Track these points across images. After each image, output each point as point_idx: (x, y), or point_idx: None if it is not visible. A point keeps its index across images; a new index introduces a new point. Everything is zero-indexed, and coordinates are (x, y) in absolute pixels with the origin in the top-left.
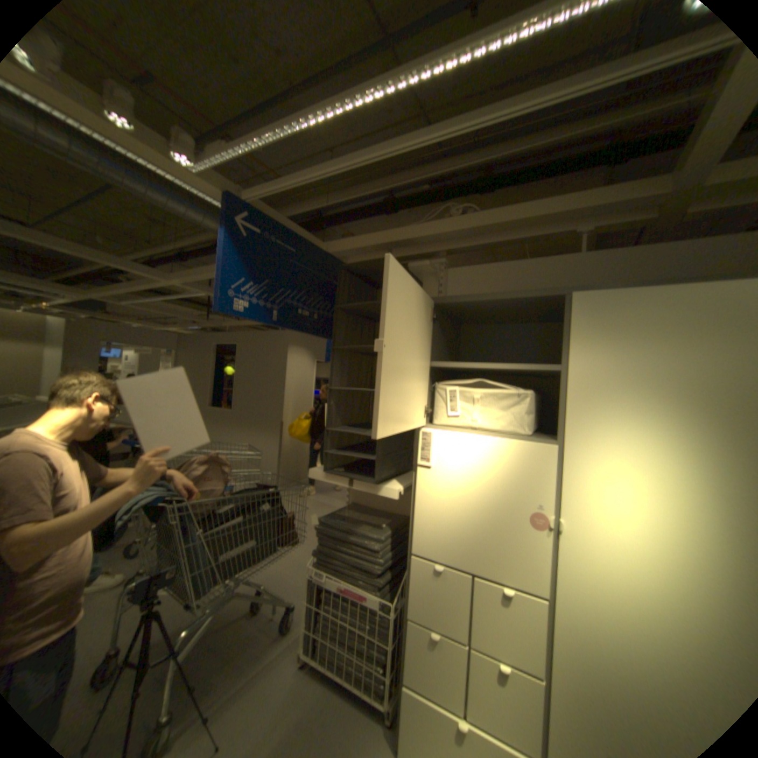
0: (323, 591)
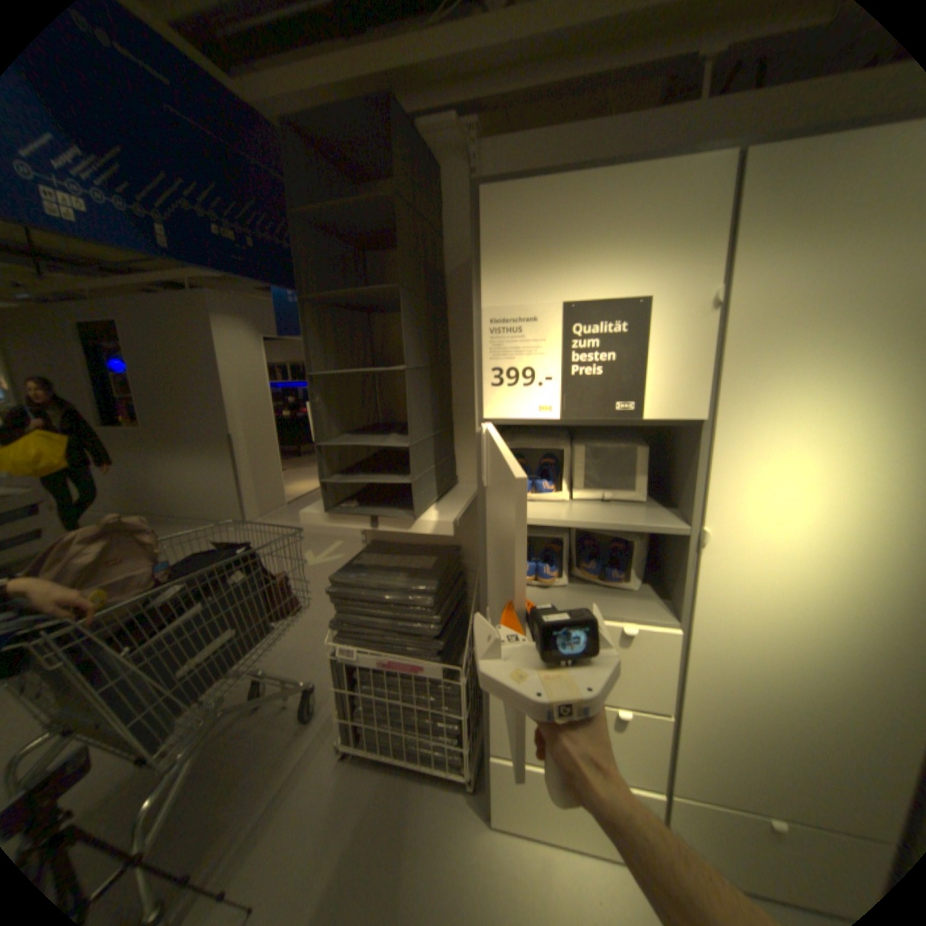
0: (355, 668)
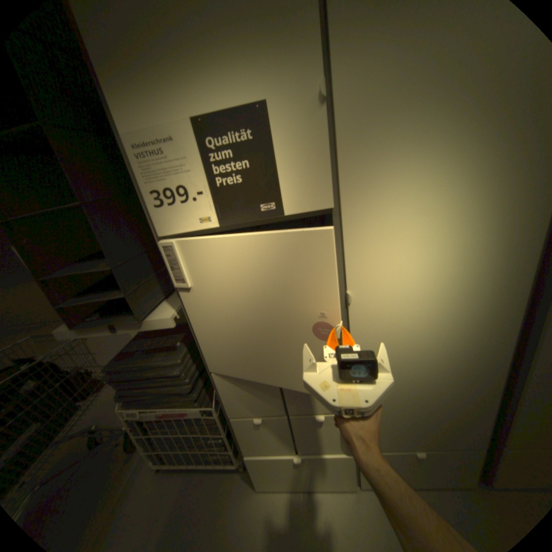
0: (143, 421)
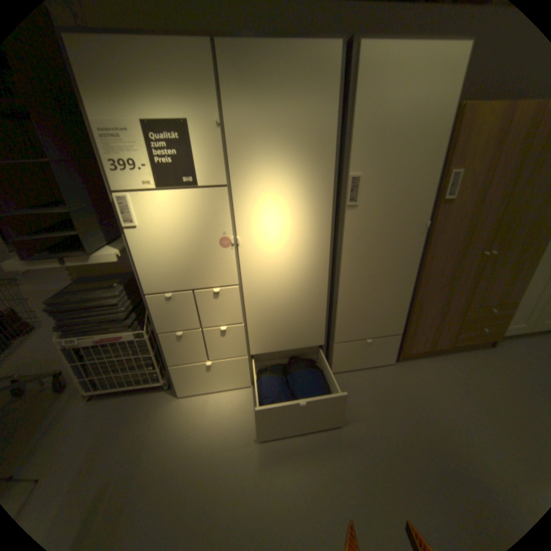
0: (81, 349)
